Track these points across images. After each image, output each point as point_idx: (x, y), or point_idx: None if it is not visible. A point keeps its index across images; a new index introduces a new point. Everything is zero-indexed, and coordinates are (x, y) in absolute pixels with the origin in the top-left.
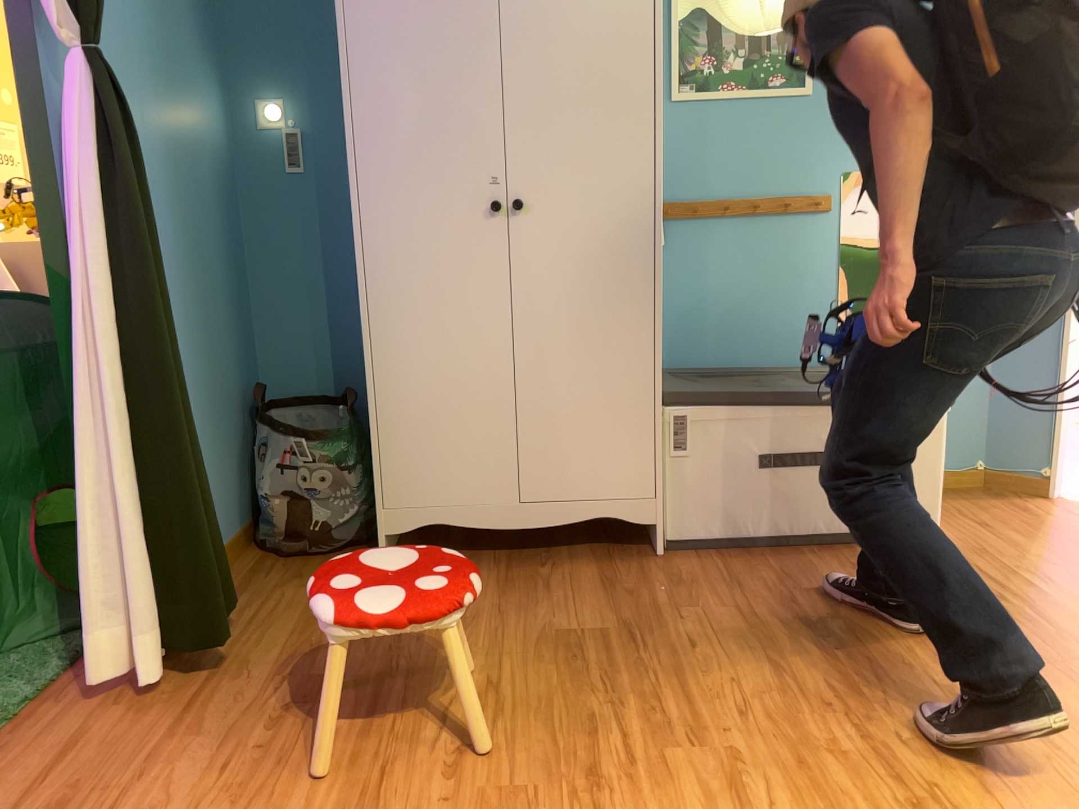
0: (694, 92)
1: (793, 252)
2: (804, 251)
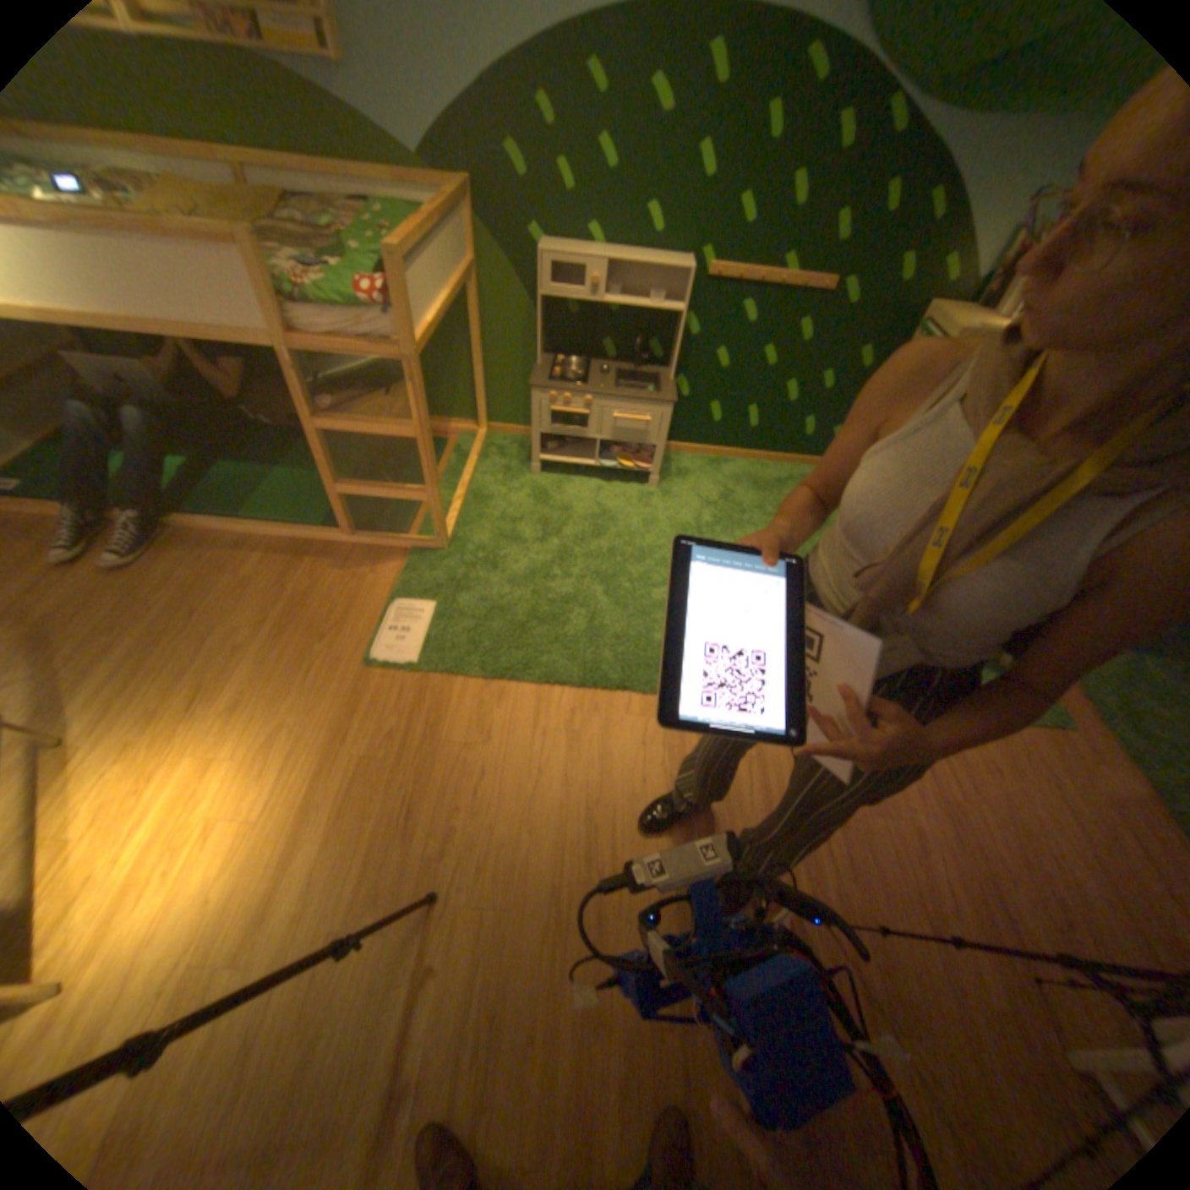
0: None
1: None
2: None
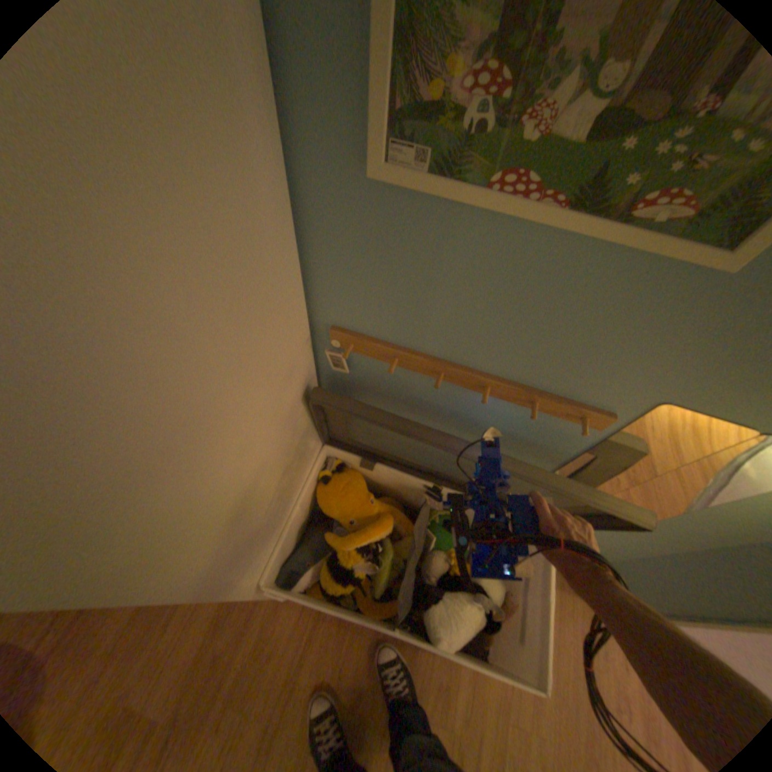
0: (433, 164)
1: (522, 433)
2: (537, 438)
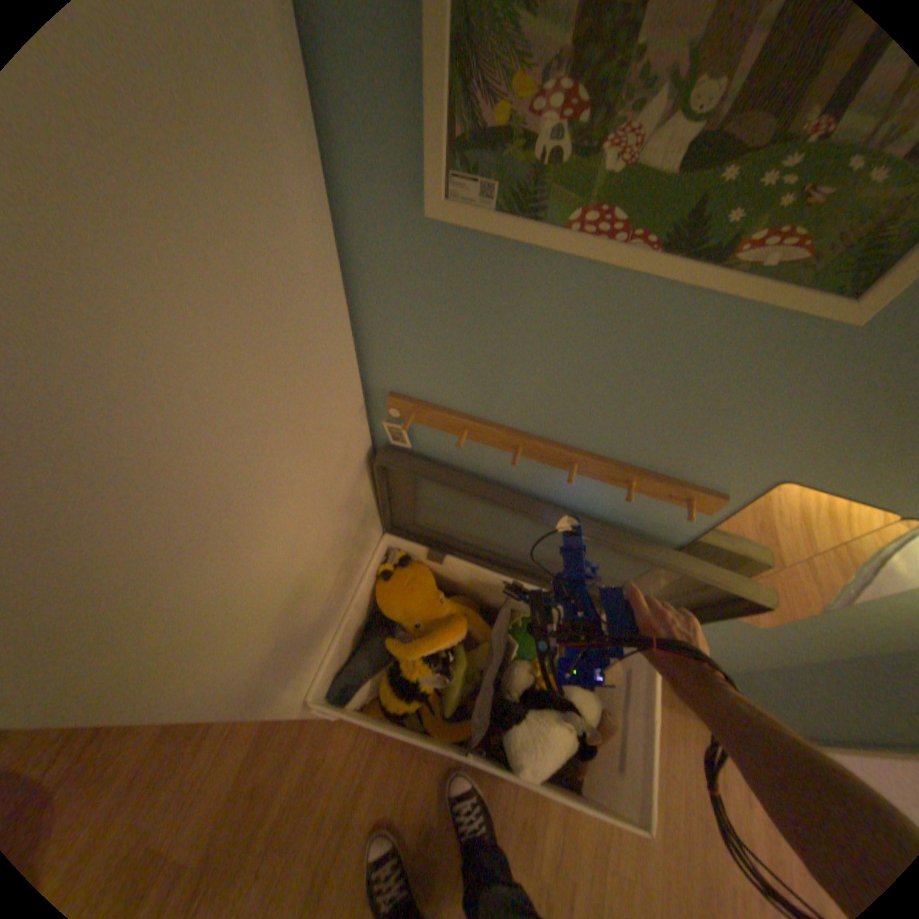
0: (501, 200)
1: (618, 519)
2: (635, 525)
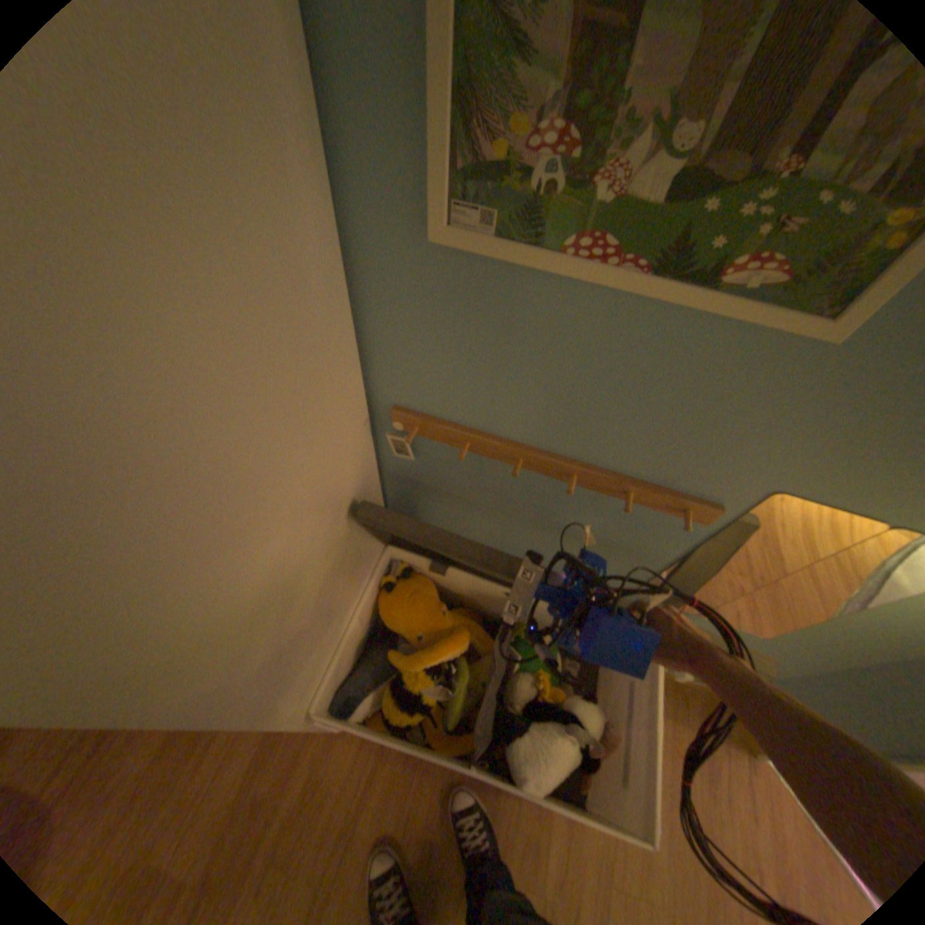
0: (499, 227)
1: (617, 529)
2: (634, 535)
